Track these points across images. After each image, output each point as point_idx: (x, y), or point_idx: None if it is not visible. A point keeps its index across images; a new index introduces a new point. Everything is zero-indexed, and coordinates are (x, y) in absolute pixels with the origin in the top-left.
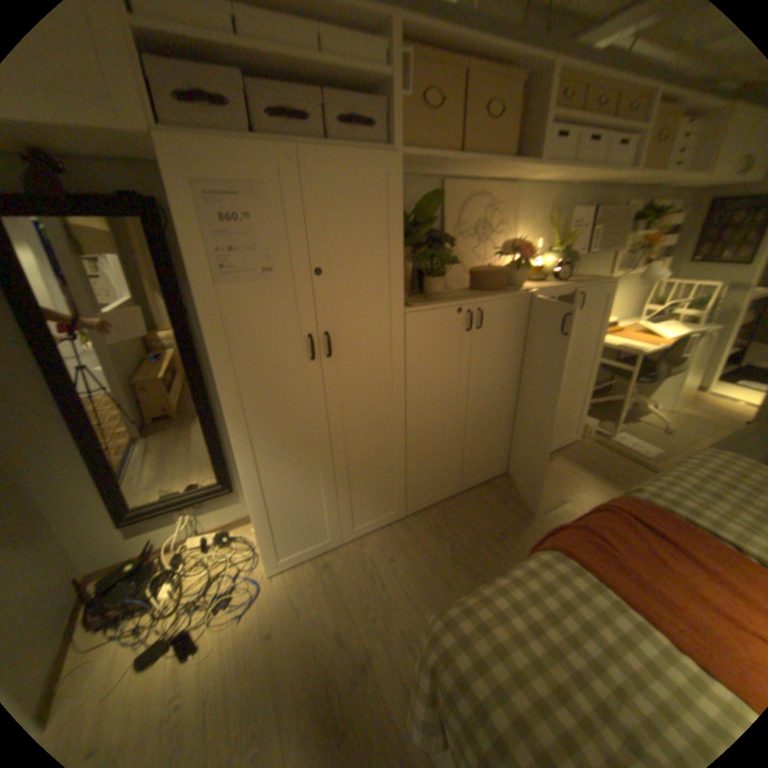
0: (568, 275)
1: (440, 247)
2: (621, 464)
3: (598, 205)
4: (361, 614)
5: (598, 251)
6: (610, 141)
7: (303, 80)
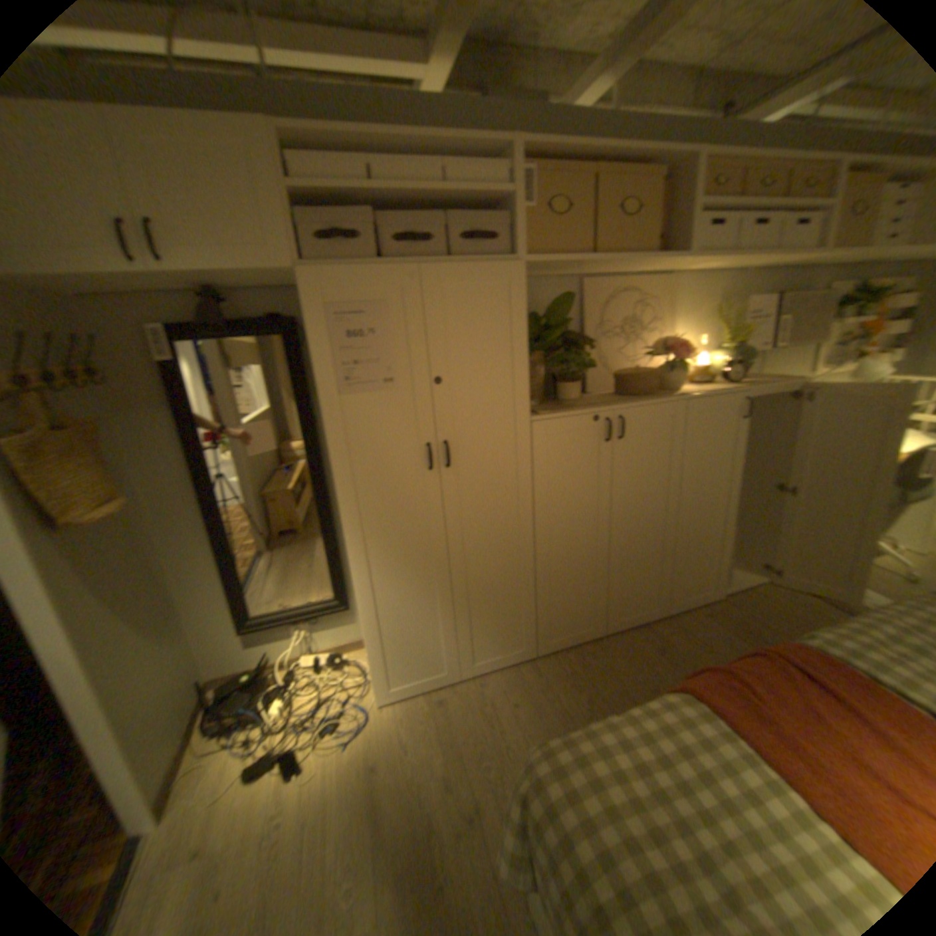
0: (743, 375)
1: (575, 351)
2: (832, 618)
3: (784, 291)
4: (473, 762)
5: (787, 346)
6: (787, 221)
7: (428, 205)
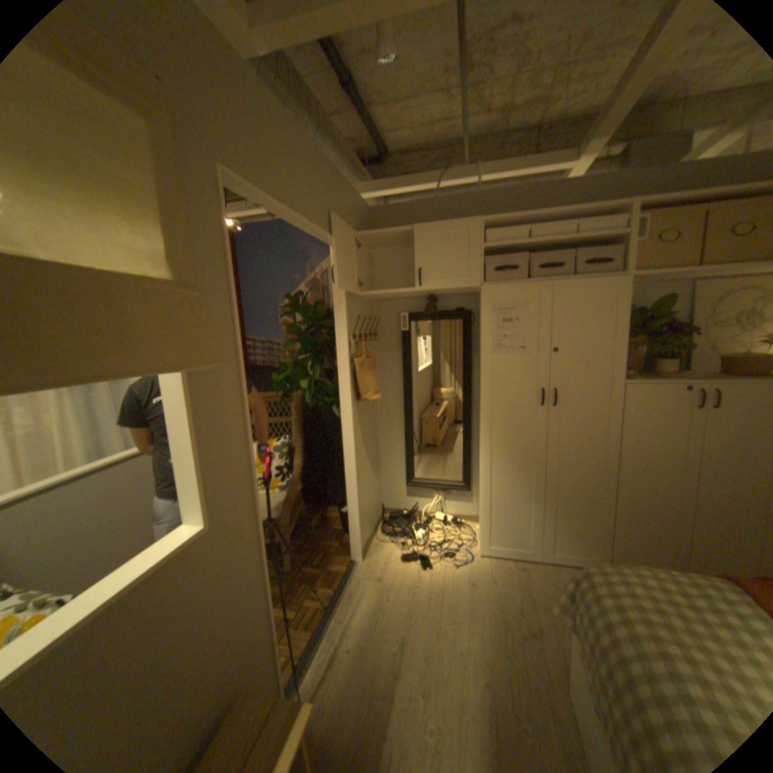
0: None
1: (679, 337)
2: None
3: None
4: (544, 611)
5: None
6: None
7: (565, 246)
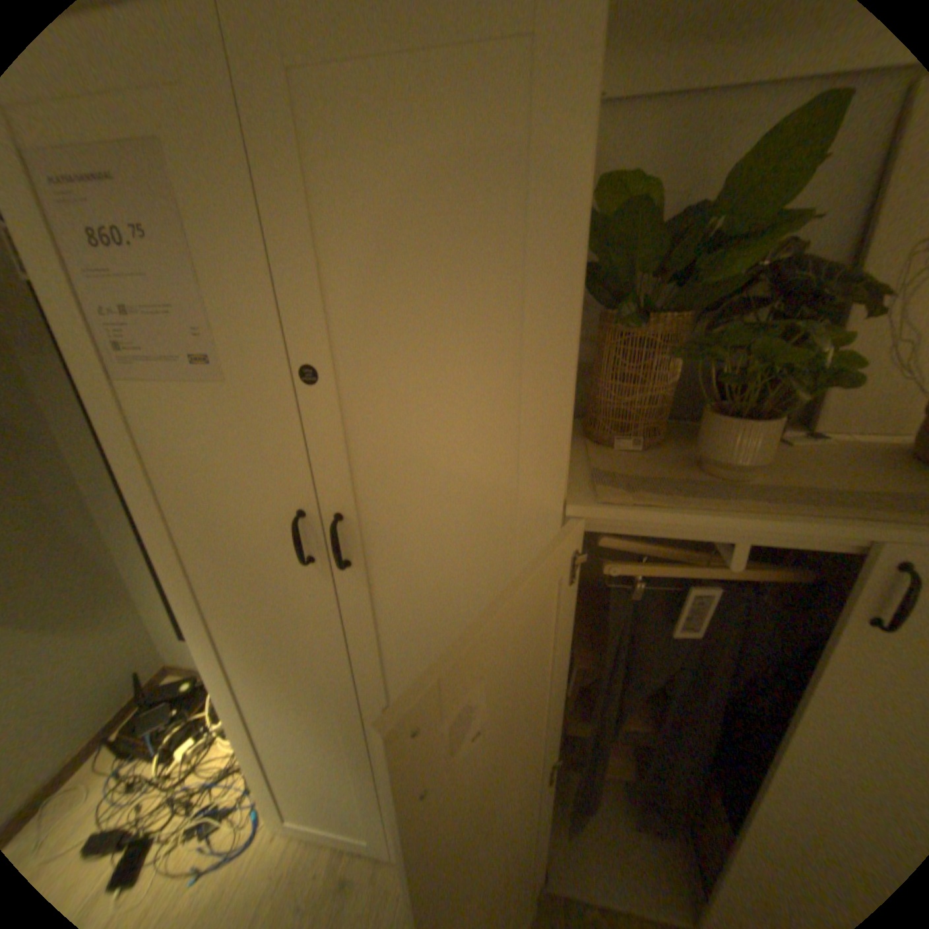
0: None
1: (809, 315)
2: None
3: None
4: None
5: None
6: None
7: None
